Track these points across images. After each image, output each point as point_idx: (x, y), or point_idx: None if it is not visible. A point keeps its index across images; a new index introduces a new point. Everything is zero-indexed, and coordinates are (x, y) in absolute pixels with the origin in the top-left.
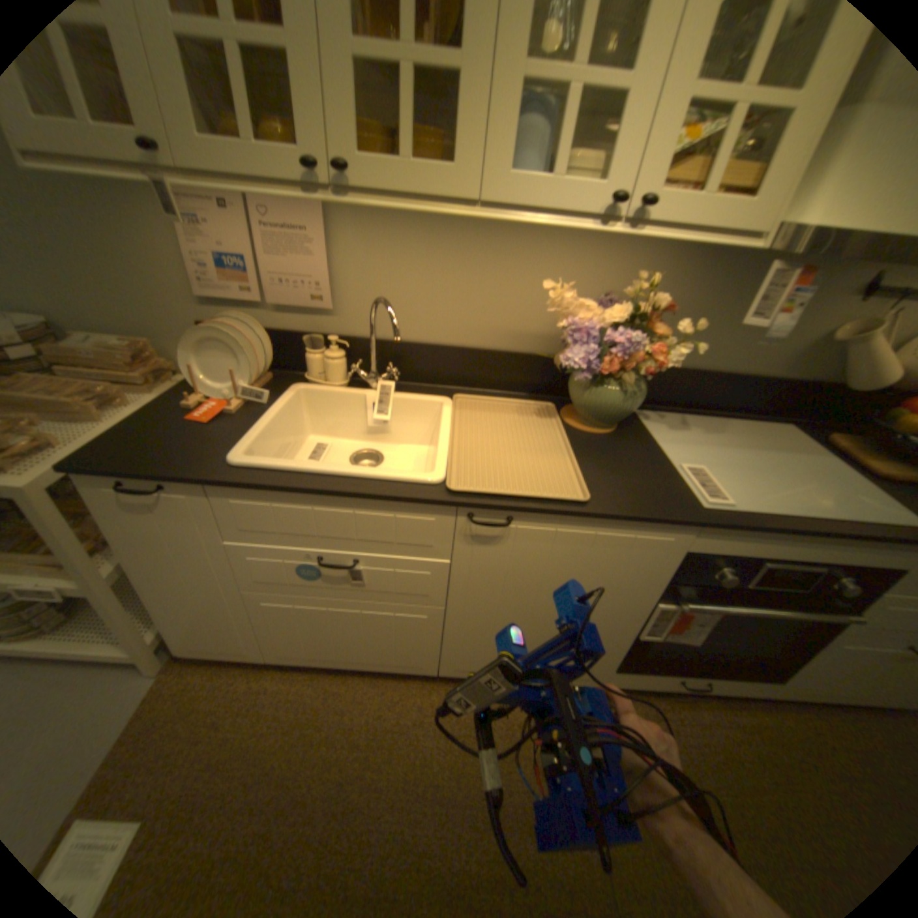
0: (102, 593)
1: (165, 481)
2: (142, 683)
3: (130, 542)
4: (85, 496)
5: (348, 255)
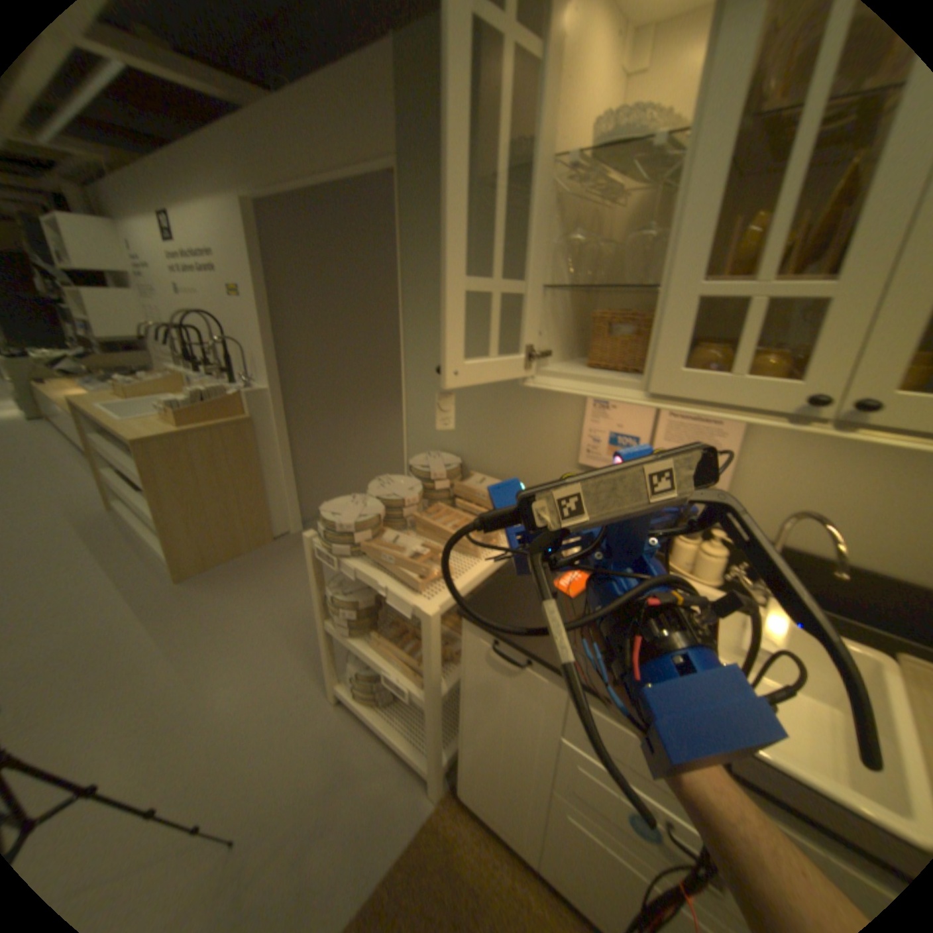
0: (438, 715)
1: (541, 663)
2: (427, 805)
3: (480, 689)
4: (466, 638)
5: (767, 449)
